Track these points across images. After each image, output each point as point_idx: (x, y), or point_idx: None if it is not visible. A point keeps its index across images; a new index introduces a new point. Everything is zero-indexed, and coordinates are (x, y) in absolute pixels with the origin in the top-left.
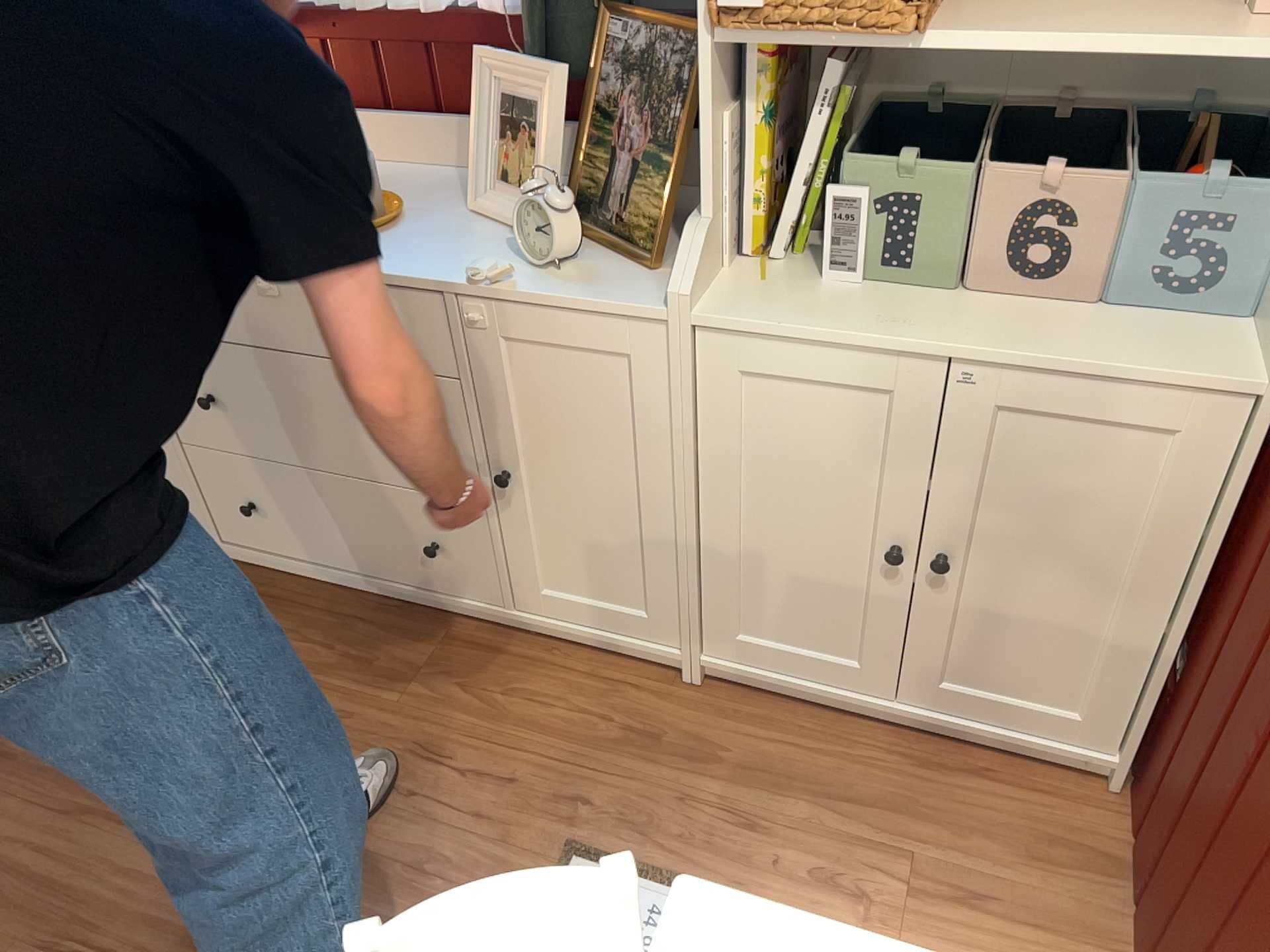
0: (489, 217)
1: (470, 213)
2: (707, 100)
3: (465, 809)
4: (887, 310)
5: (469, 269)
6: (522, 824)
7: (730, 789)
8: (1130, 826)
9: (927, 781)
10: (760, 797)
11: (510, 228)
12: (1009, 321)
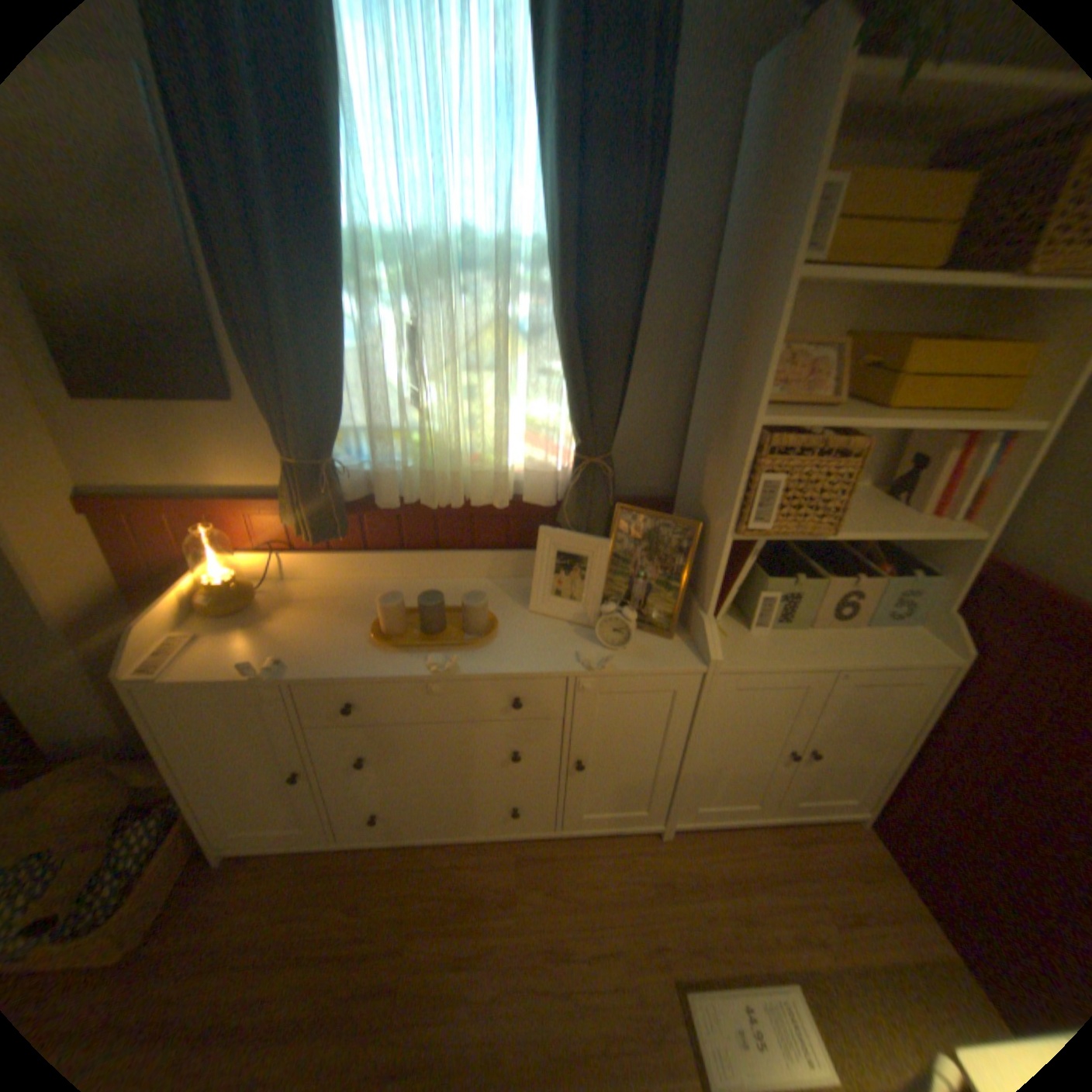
0: (545, 615)
1: (531, 614)
2: (719, 565)
3: (604, 991)
4: (796, 649)
5: (577, 660)
6: (642, 986)
7: (725, 906)
8: (884, 849)
9: (800, 859)
10: (741, 904)
11: (567, 623)
12: (847, 646)
